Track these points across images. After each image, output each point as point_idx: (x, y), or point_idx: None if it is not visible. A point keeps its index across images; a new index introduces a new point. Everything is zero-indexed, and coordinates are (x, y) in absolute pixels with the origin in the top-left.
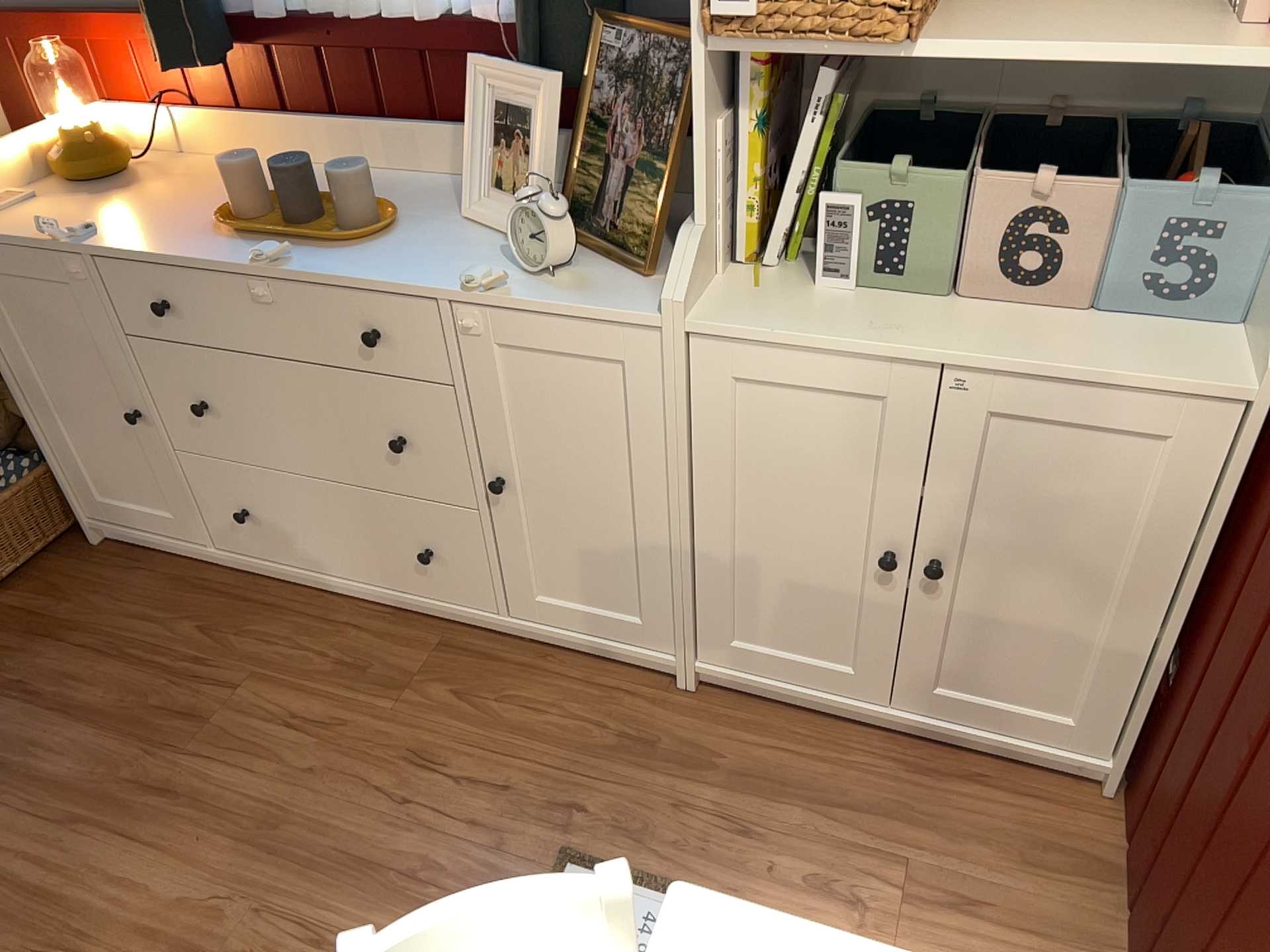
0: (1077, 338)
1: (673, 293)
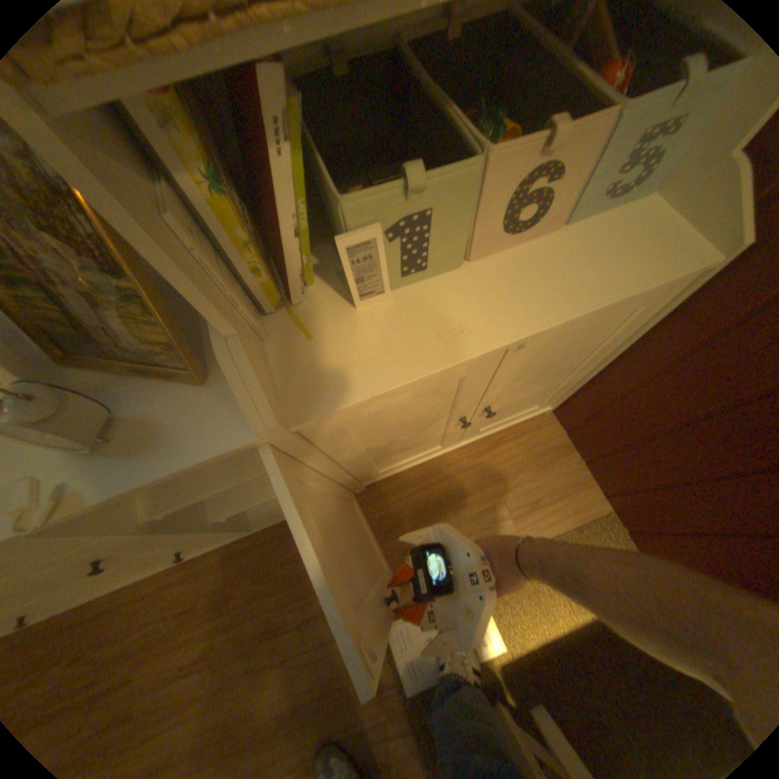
0: (583, 259)
1: (257, 420)
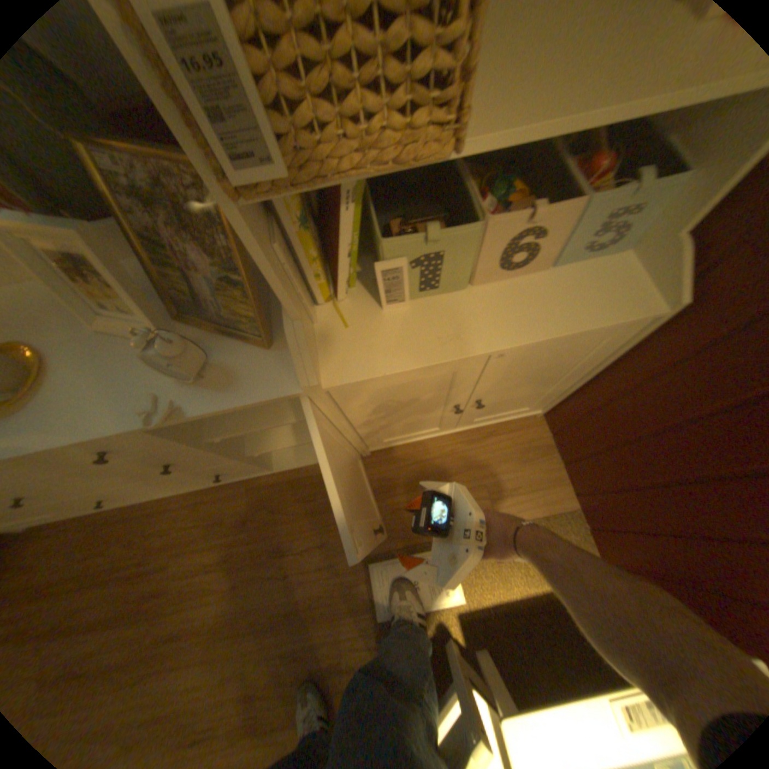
0: (559, 297)
1: (304, 379)
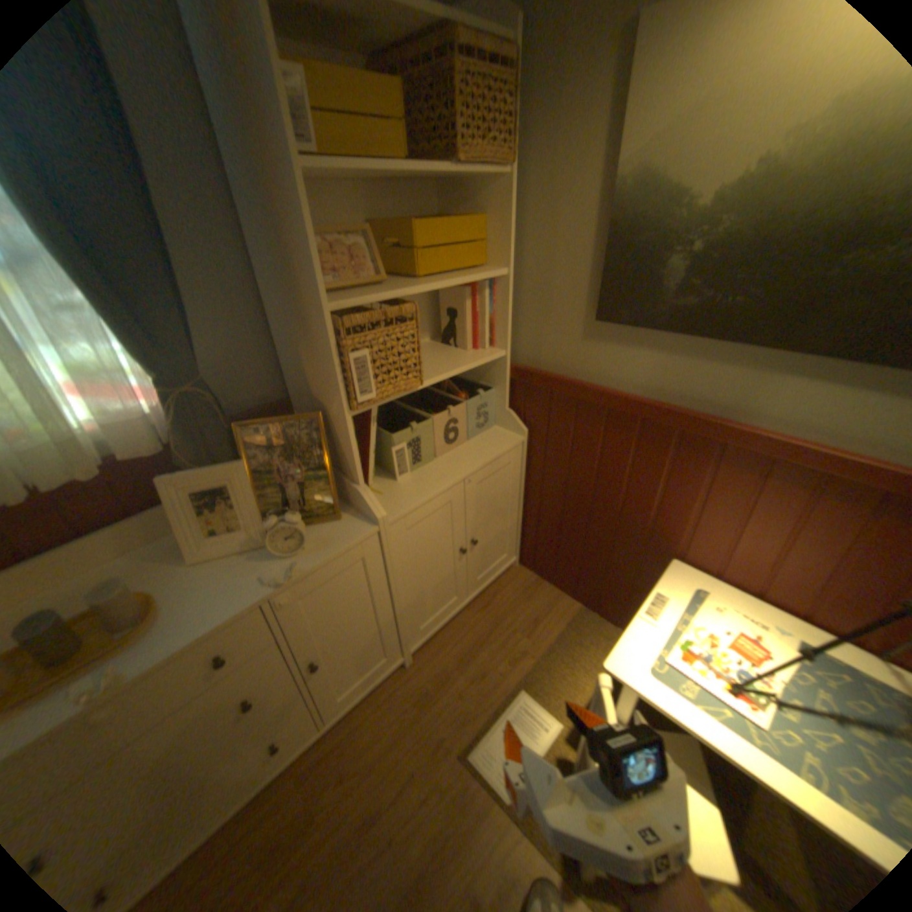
0: (477, 448)
1: (376, 514)
